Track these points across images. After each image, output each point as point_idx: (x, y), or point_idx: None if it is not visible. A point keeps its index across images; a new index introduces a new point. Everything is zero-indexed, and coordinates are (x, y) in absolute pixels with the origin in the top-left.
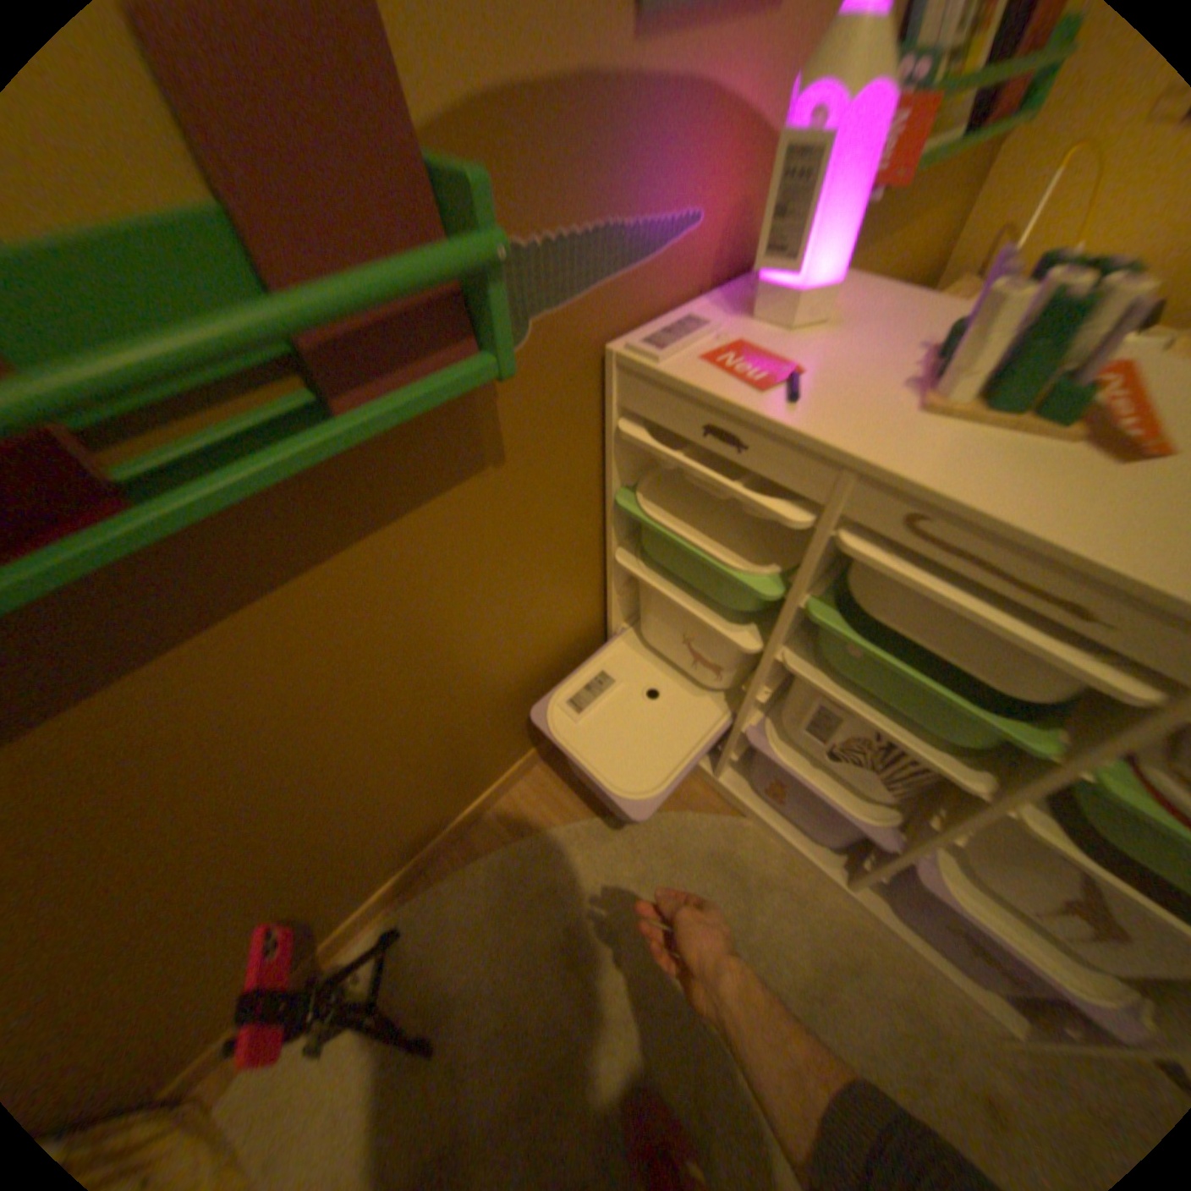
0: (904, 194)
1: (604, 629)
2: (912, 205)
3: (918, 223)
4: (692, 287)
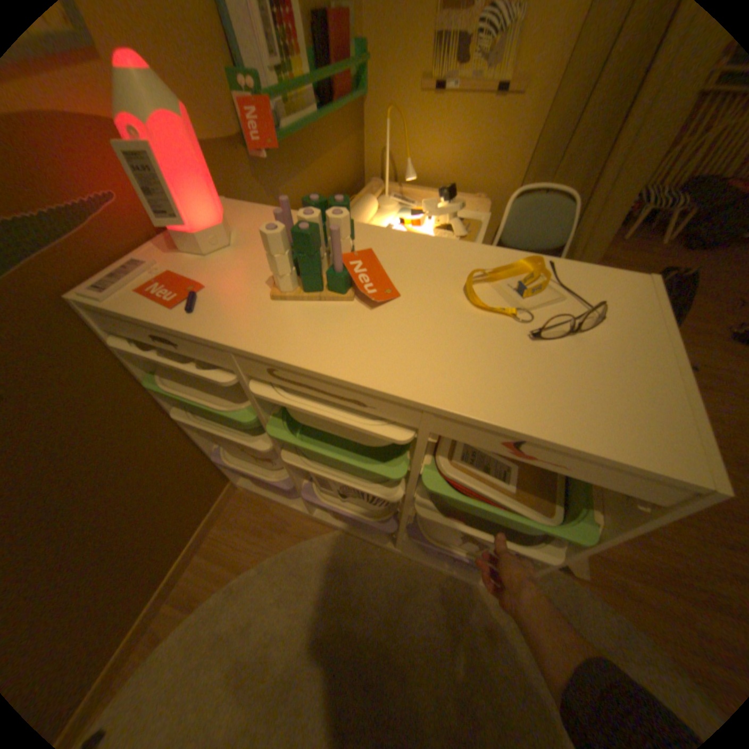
0: (303, 143)
1: (204, 452)
2: (313, 148)
3: (325, 156)
4: (135, 236)
